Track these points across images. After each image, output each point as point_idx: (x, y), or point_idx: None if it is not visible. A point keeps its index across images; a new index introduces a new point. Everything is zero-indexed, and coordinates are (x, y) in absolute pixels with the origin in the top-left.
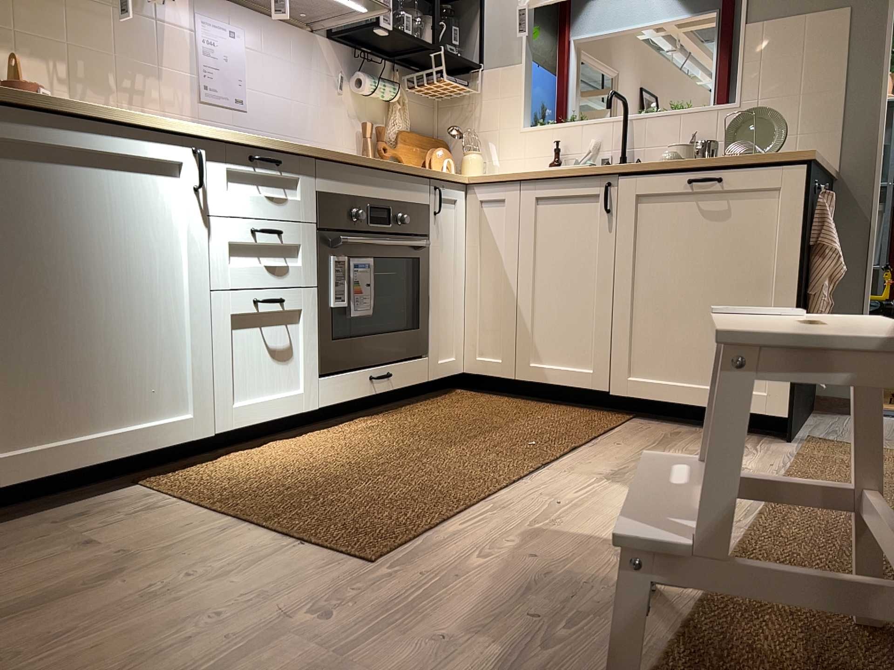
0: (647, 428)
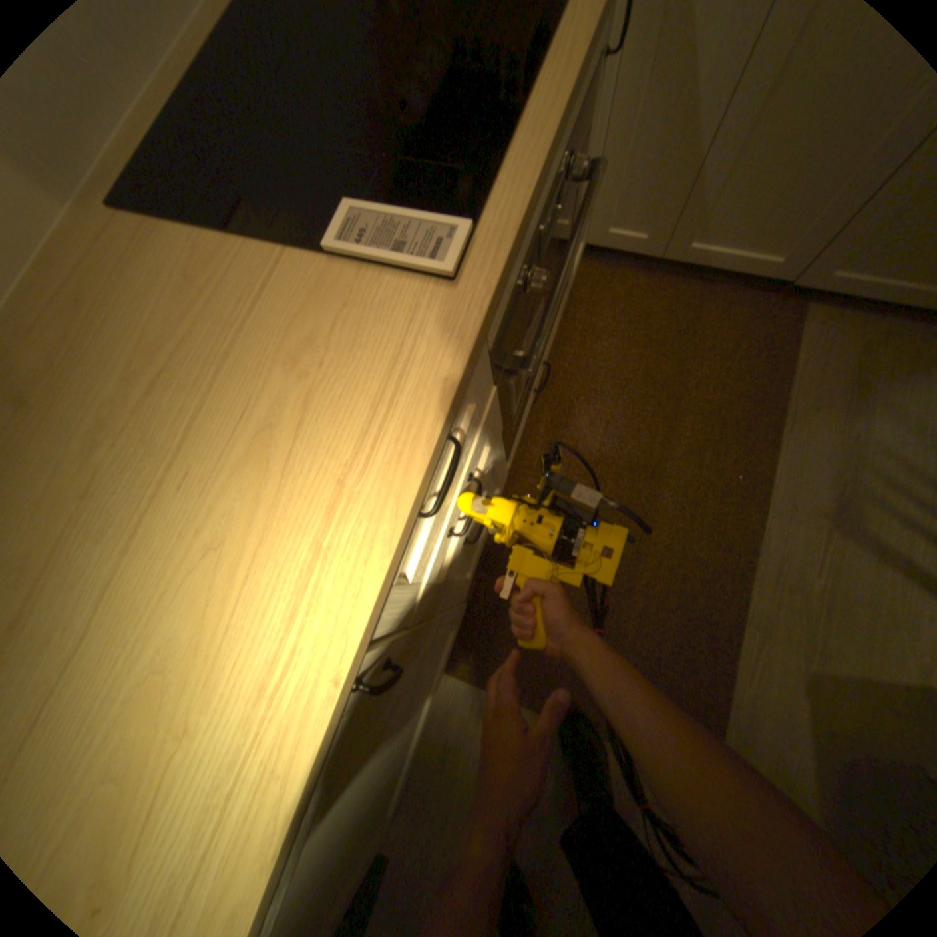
0: (836, 348)
